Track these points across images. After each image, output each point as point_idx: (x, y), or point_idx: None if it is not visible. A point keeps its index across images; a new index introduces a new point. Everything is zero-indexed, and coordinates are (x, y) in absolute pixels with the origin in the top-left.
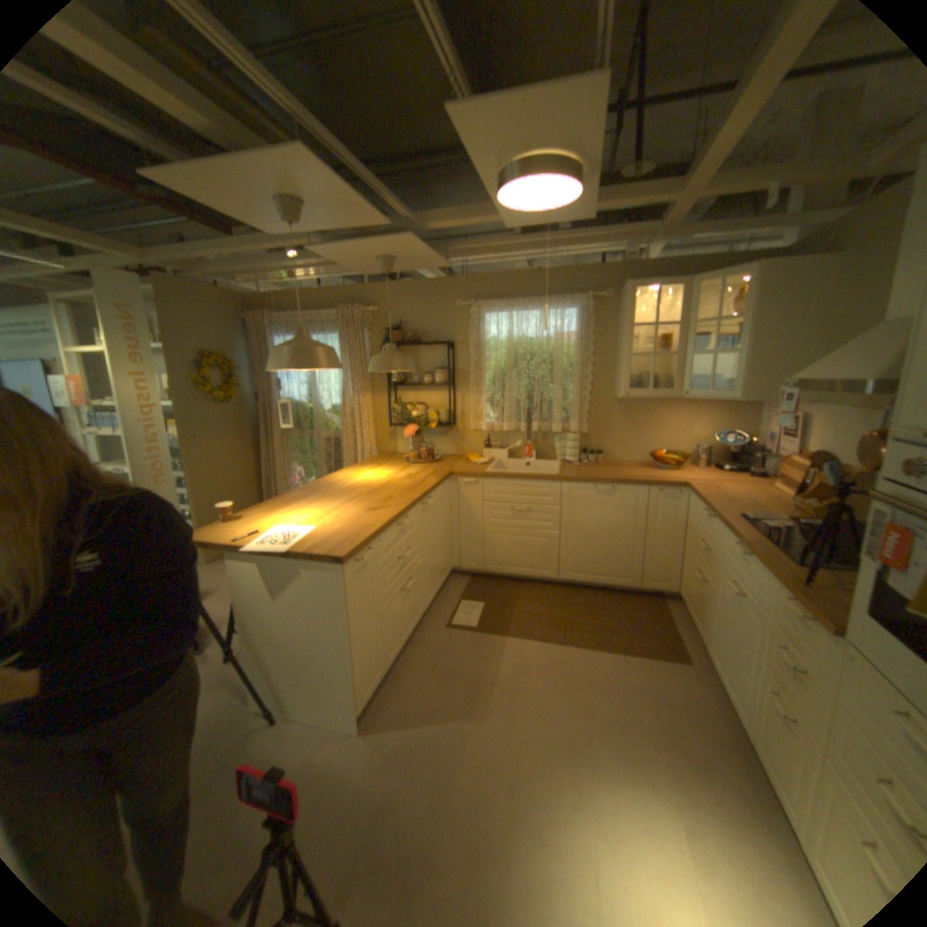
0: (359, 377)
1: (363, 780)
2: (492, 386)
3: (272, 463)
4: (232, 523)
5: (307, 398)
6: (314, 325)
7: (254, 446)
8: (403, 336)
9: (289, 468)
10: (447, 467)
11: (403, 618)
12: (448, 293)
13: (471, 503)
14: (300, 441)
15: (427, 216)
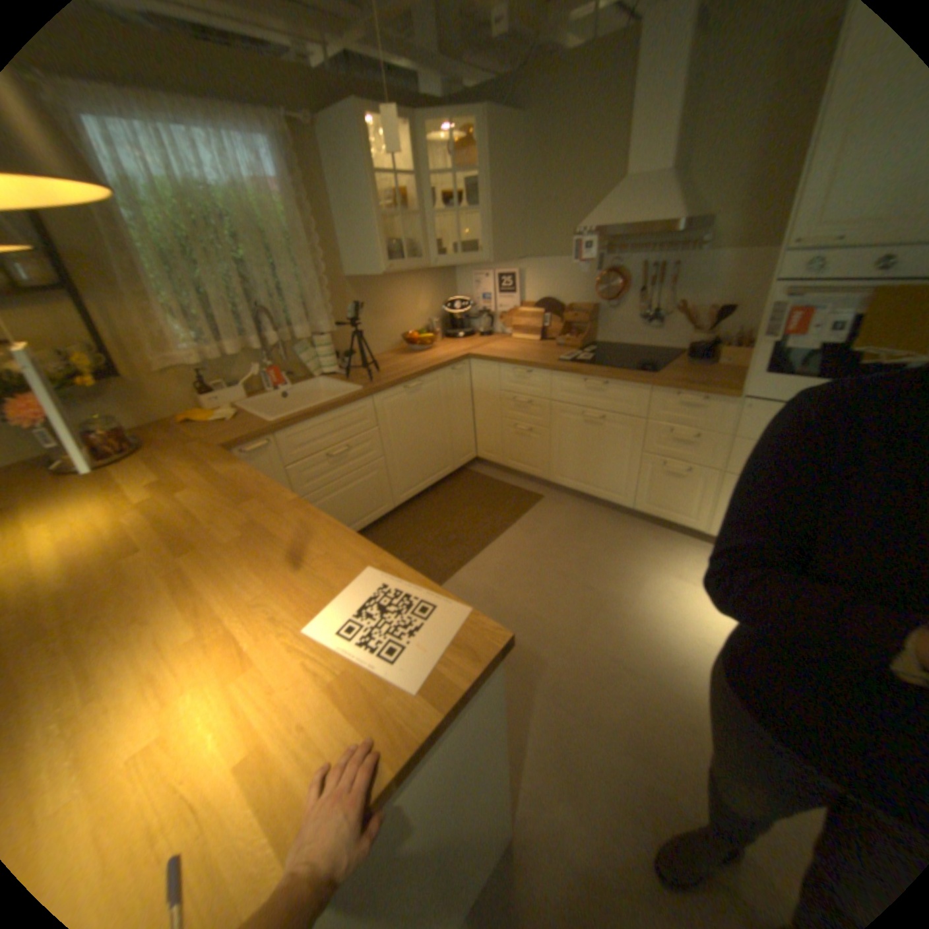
0: None
1: (584, 841)
2: (160, 282)
3: None
4: None
5: None
6: None
7: None
8: None
9: None
10: (186, 448)
11: None
12: None
13: None
14: None
15: None
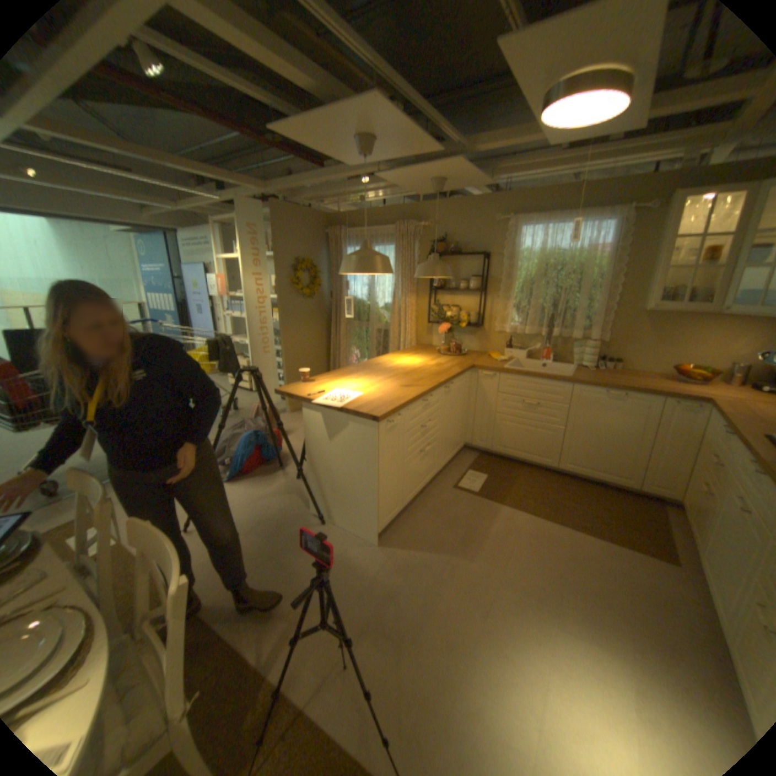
0: (407, 281)
1: (378, 575)
2: (520, 293)
3: (338, 345)
4: (308, 383)
5: (366, 297)
6: (376, 238)
7: (327, 332)
8: (446, 247)
9: (349, 351)
10: (470, 361)
11: (420, 472)
12: (489, 208)
13: (487, 393)
14: (358, 331)
15: (477, 139)
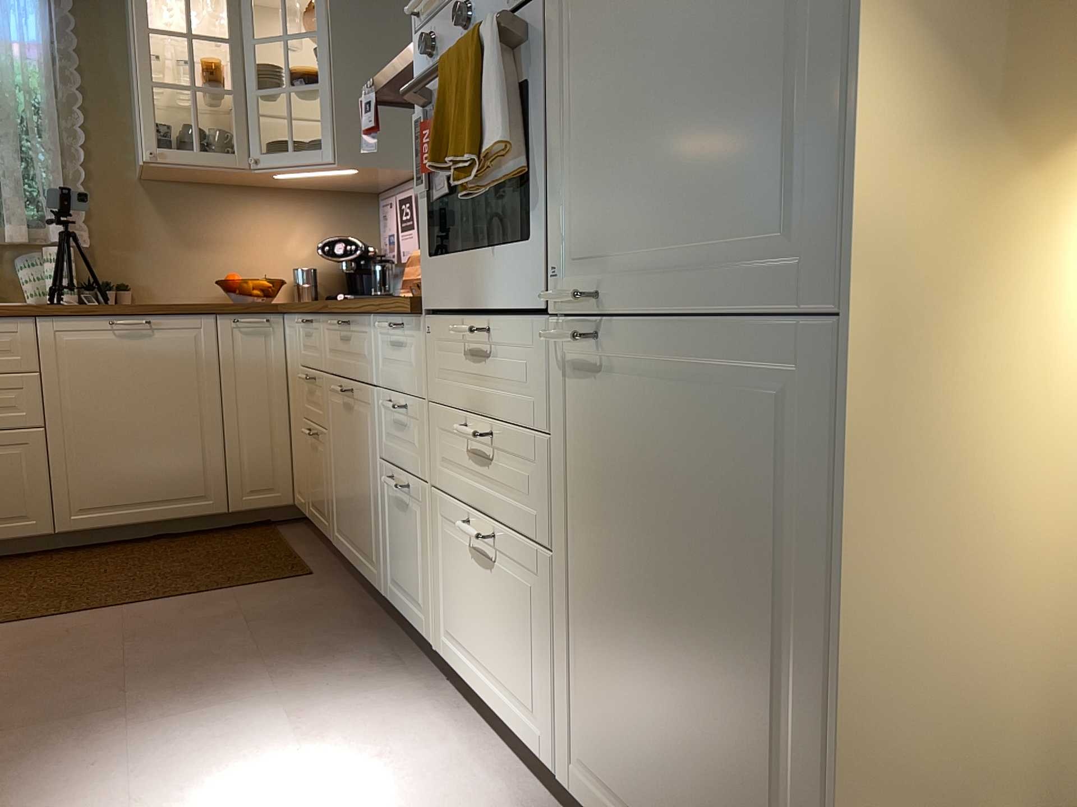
0: None
1: None
2: None
3: None
4: None
5: None
6: None
7: None
8: None
9: None
10: None
11: None
12: None
13: None
14: None
15: None
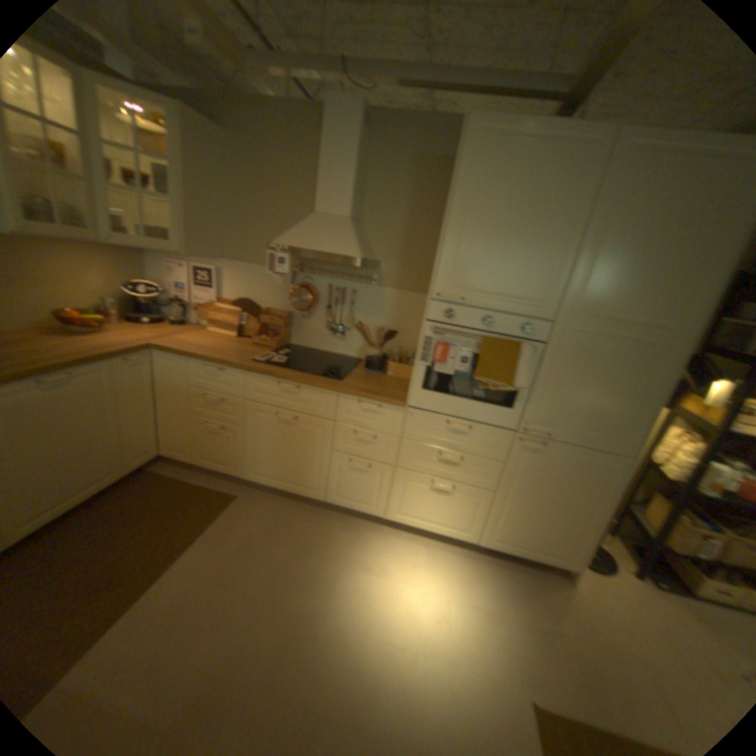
0: None
1: None
2: None
3: None
4: None
5: None
6: None
7: None
8: None
9: None
10: None
11: None
12: None
13: None
14: None
15: None
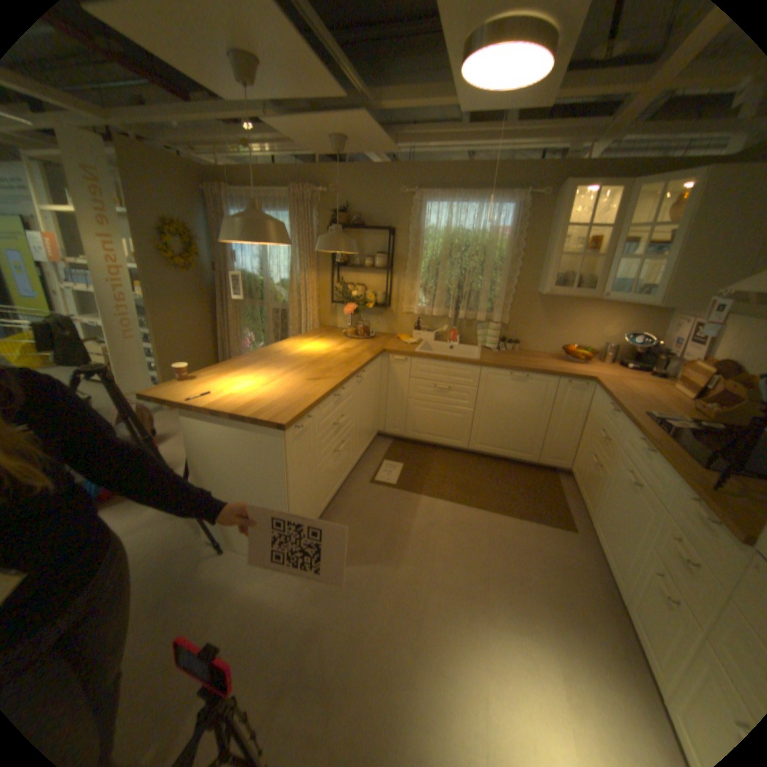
0: (306, 255)
1: (294, 608)
2: (426, 273)
3: (226, 328)
4: (186, 382)
5: (258, 271)
6: (266, 201)
7: (211, 311)
8: (348, 219)
9: (240, 333)
10: (380, 345)
11: (334, 474)
12: (393, 179)
13: (399, 378)
14: (251, 310)
15: (382, 93)
